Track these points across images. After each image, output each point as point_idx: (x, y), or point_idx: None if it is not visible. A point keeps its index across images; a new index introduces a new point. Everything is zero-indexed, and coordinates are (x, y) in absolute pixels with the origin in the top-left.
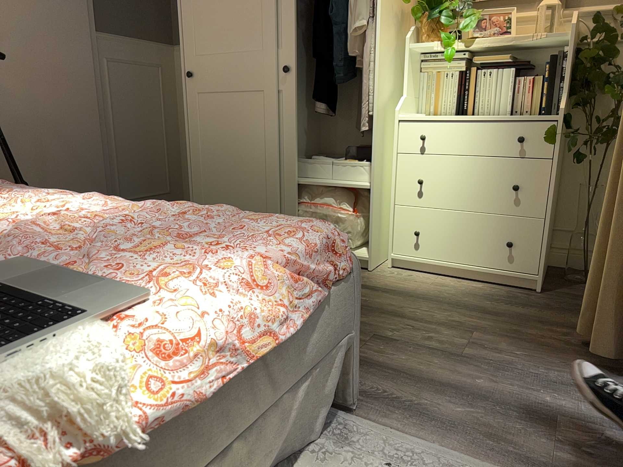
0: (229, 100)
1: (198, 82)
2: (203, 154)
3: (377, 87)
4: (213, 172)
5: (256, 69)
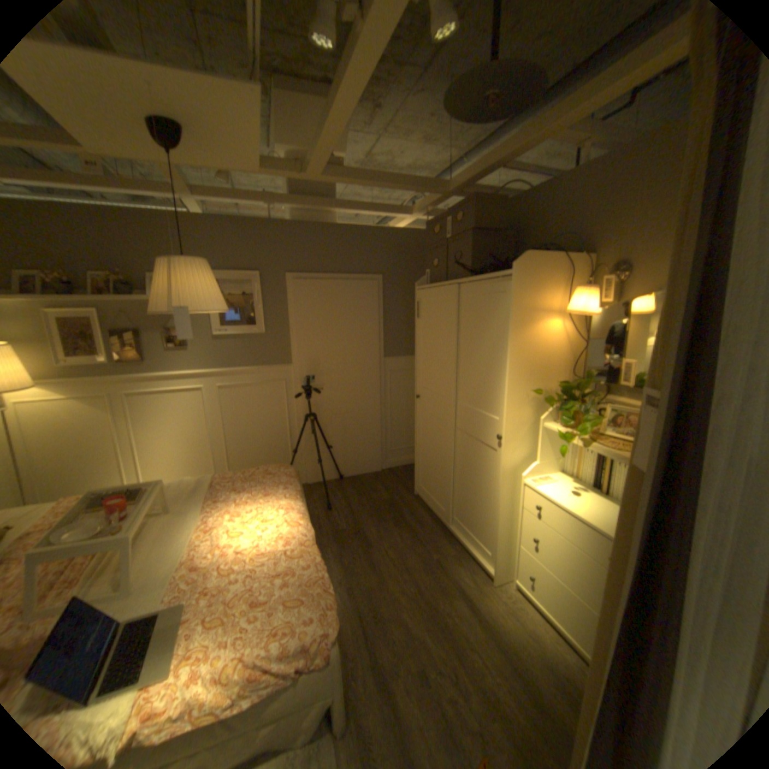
0: (433, 420)
1: (421, 402)
2: (421, 446)
3: (504, 457)
4: (424, 459)
5: (445, 409)
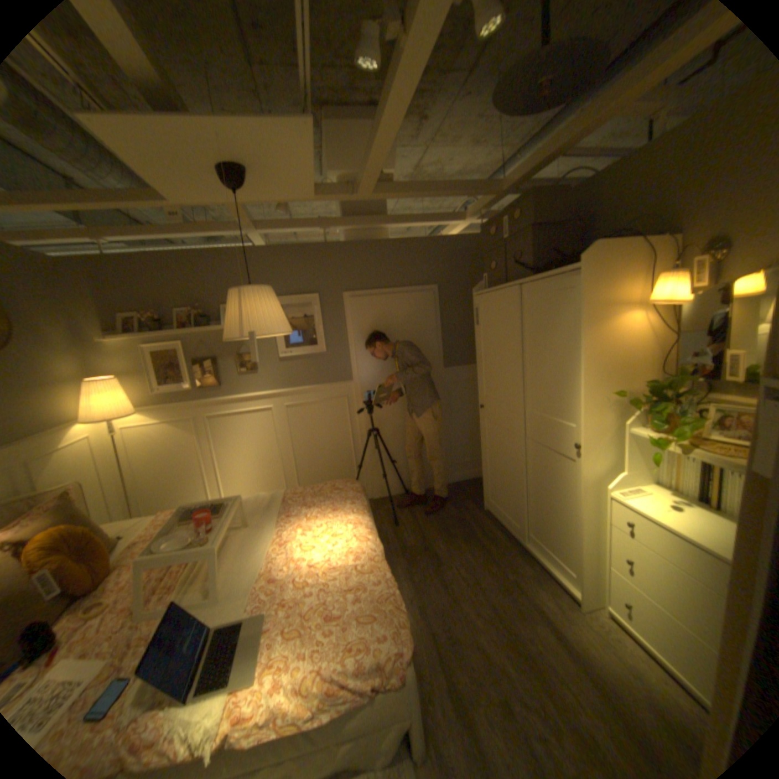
0: (500, 431)
1: (486, 412)
2: (489, 458)
3: (584, 468)
4: (493, 472)
5: (512, 418)
